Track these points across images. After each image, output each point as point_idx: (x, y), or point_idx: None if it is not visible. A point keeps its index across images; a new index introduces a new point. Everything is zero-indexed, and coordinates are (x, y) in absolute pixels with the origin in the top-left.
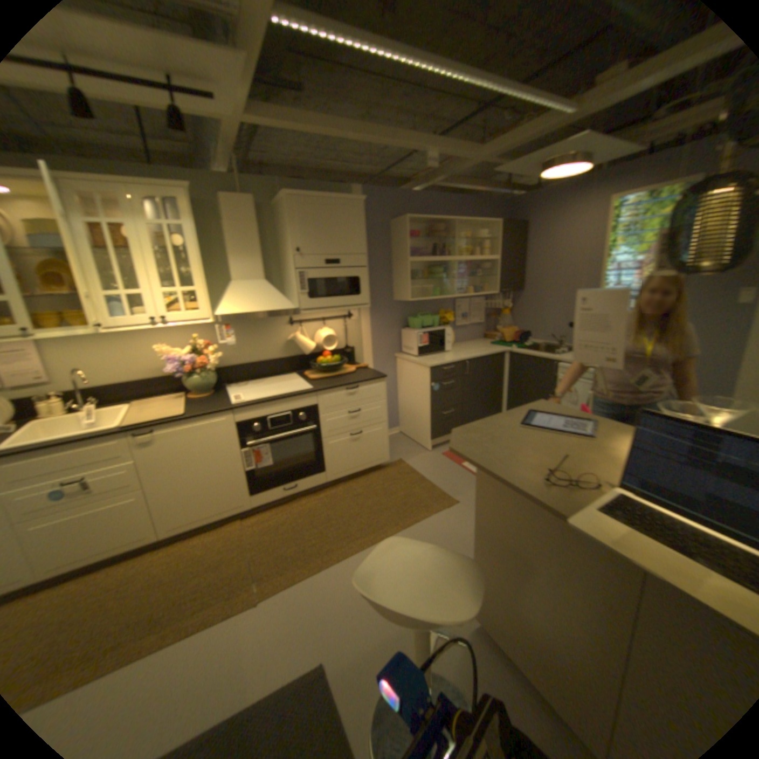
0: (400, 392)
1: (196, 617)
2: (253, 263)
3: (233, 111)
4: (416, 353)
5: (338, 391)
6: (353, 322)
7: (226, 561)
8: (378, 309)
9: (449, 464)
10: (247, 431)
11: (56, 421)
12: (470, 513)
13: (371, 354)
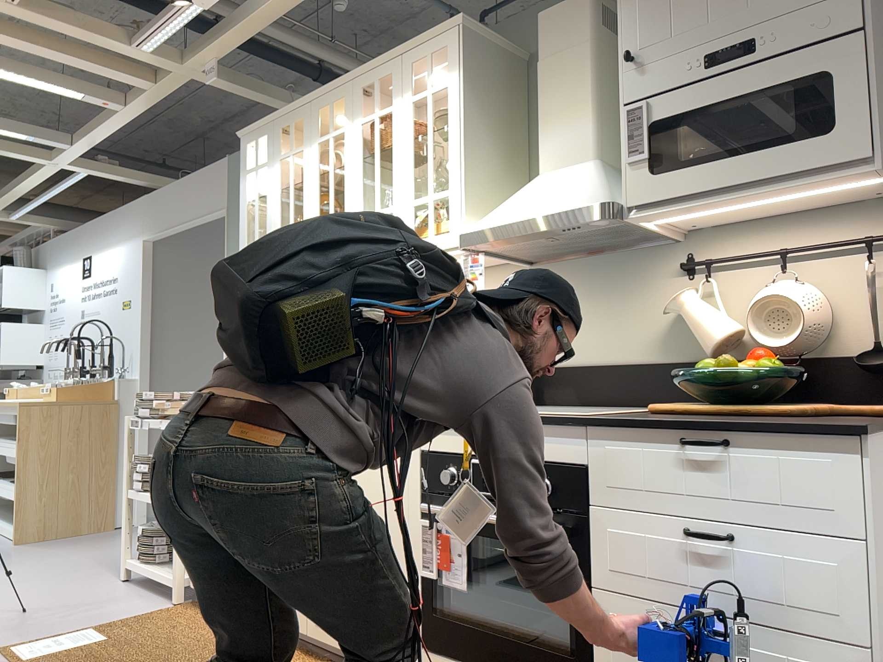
0: None
1: None
2: (576, 125)
3: None
4: None
5: (654, 438)
6: None
7: None
8: None
9: None
10: (436, 477)
11: None
12: None
13: None
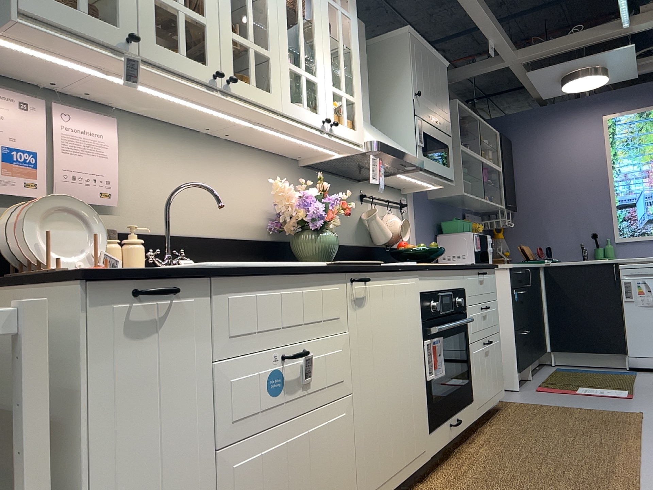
0: None
1: None
2: (366, 99)
3: None
4: (472, 260)
5: (475, 273)
6: (406, 214)
7: None
8: (421, 204)
9: (561, 393)
10: (428, 308)
11: None
12: None
13: None
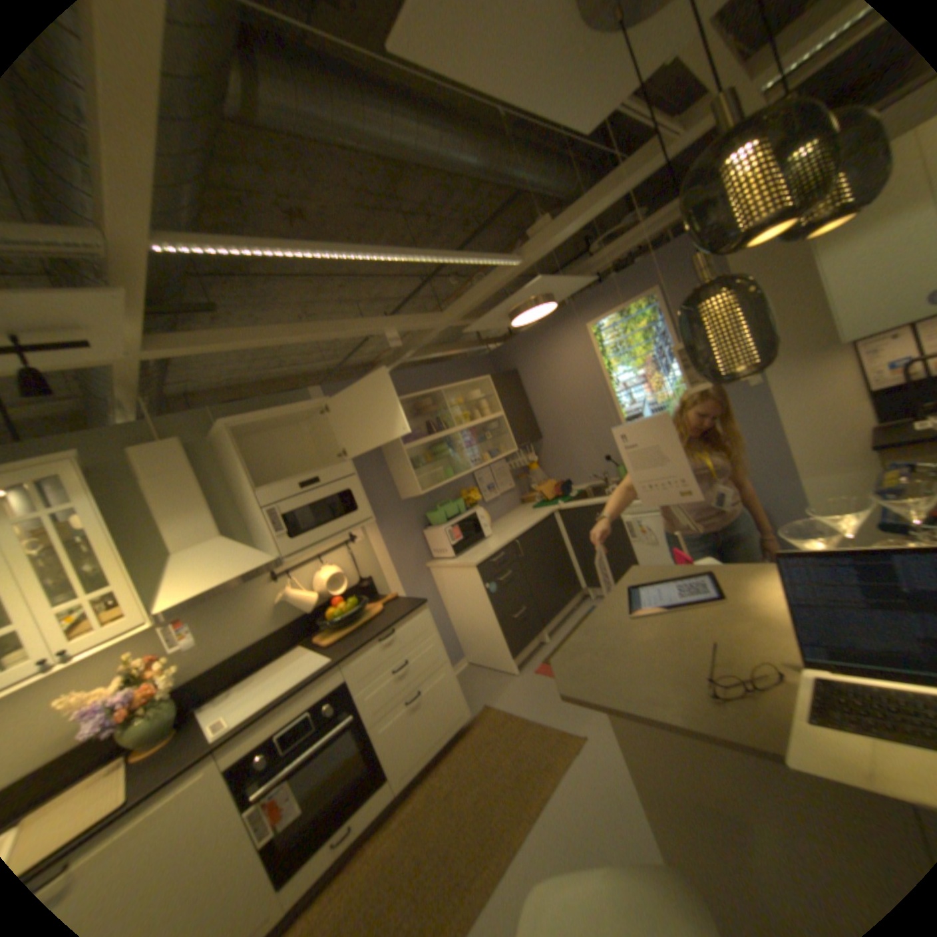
0: (450, 610)
1: None
2: (200, 519)
3: (127, 352)
4: (453, 554)
5: (368, 650)
6: (360, 545)
7: None
8: (387, 517)
9: (550, 684)
10: (245, 777)
11: None
12: (607, 749)
13: (397, 576)
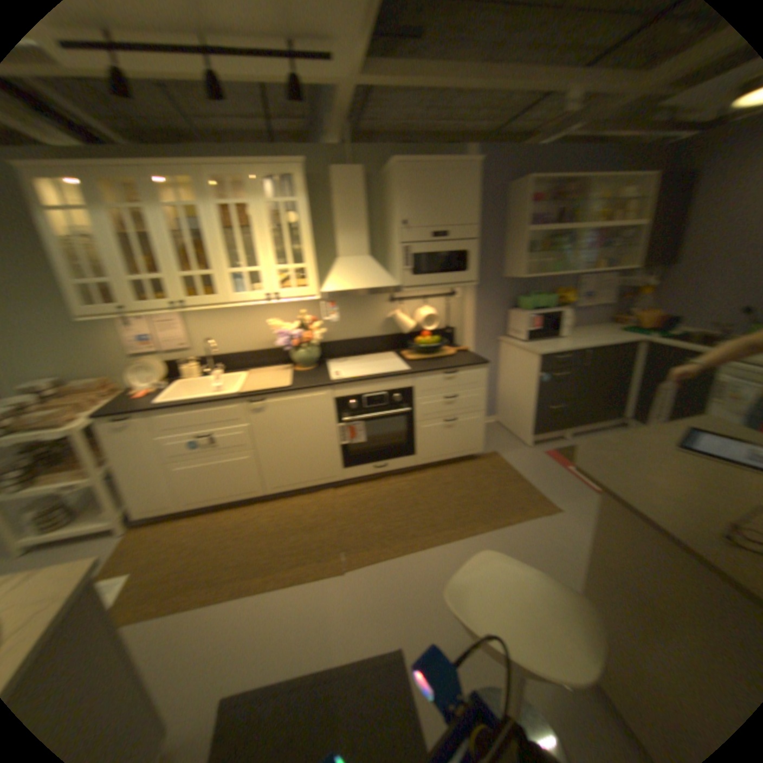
0: (501, 379)
1: (291, 573)
2: (357, 238)
3: (347, 72)
4: (525, 337)
5: (433, 375)
6: (455, 300)
7: (318, 526)
8: (484, 286)
9: (553, 465)
10: (342, 408)
11: (191, 383)
12: (576, 526)
13: (472, 336)
